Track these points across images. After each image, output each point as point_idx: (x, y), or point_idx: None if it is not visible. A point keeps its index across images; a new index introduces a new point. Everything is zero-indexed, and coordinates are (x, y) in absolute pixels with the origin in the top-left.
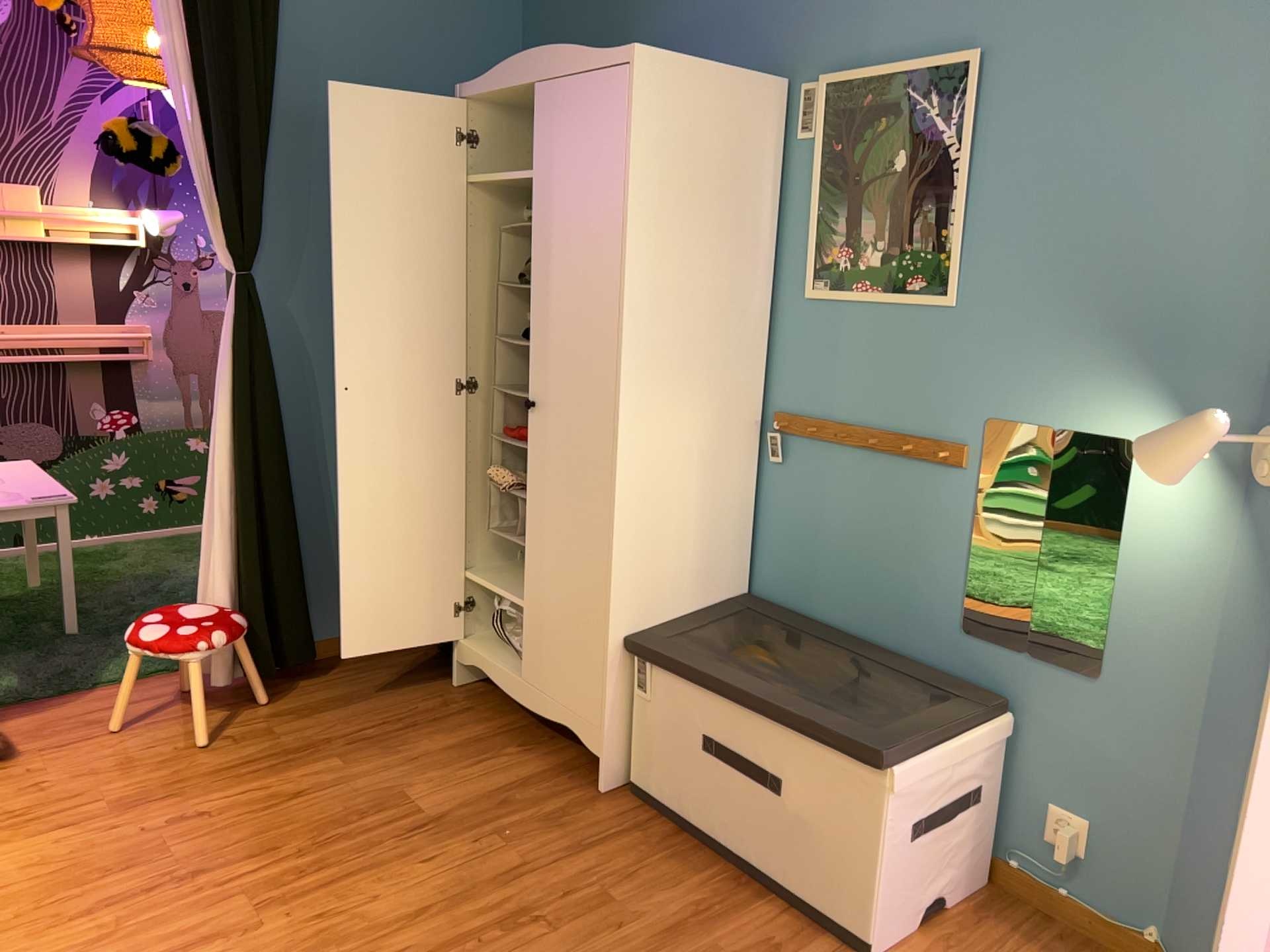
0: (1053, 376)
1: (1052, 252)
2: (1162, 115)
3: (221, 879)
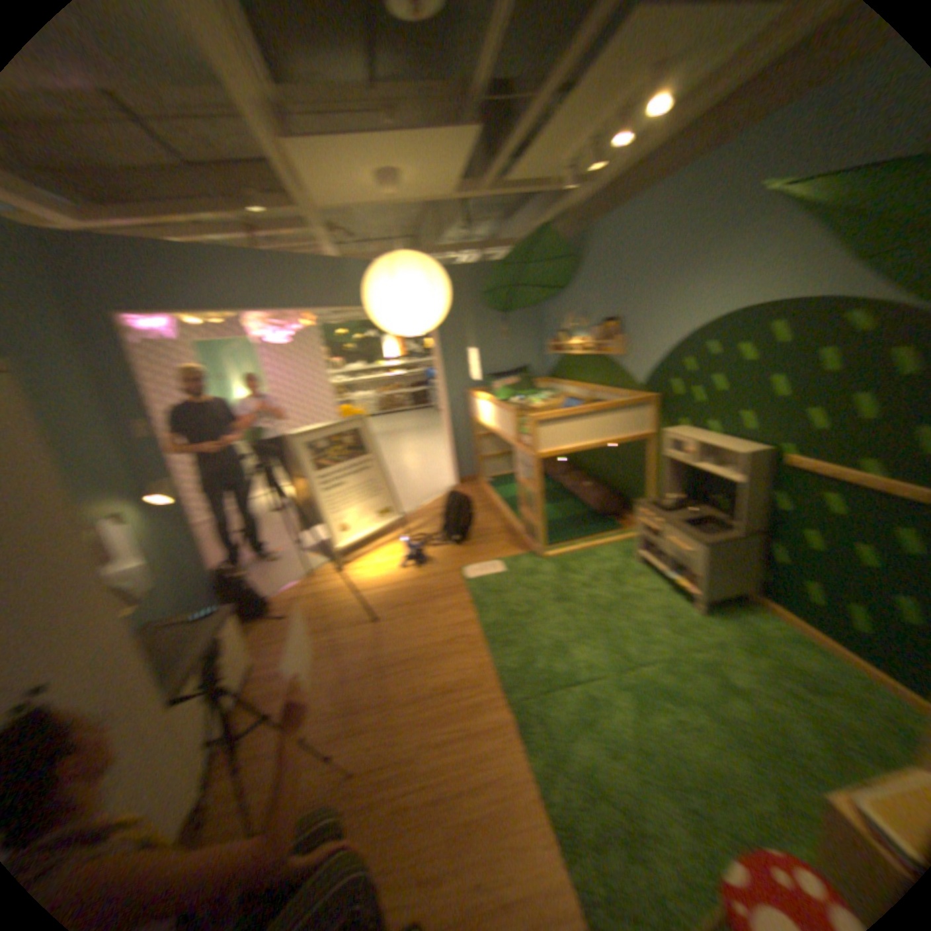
0: (95, 506)
1: (68, 461)
2: (73, 404)
3: (425, 795)
